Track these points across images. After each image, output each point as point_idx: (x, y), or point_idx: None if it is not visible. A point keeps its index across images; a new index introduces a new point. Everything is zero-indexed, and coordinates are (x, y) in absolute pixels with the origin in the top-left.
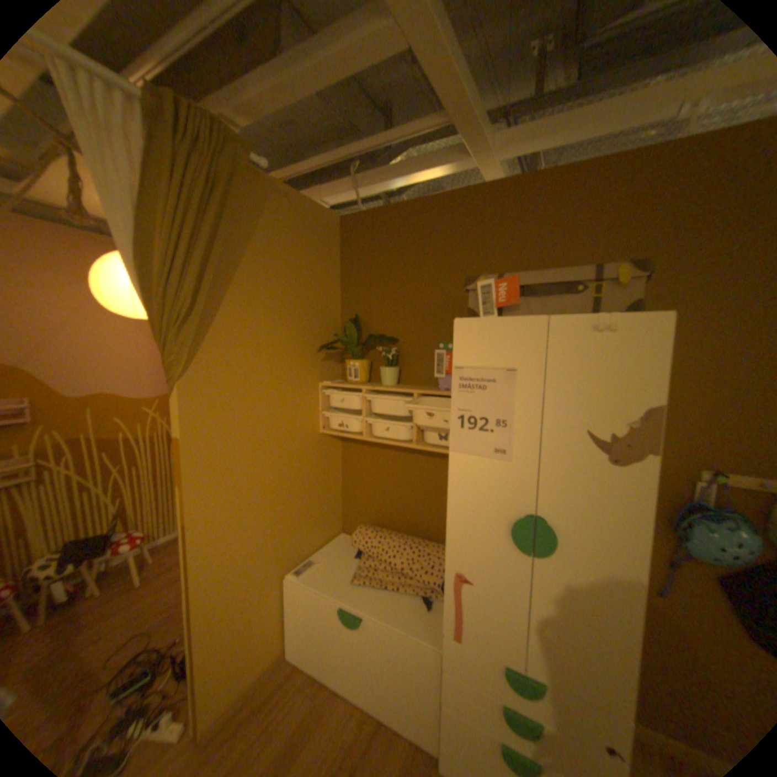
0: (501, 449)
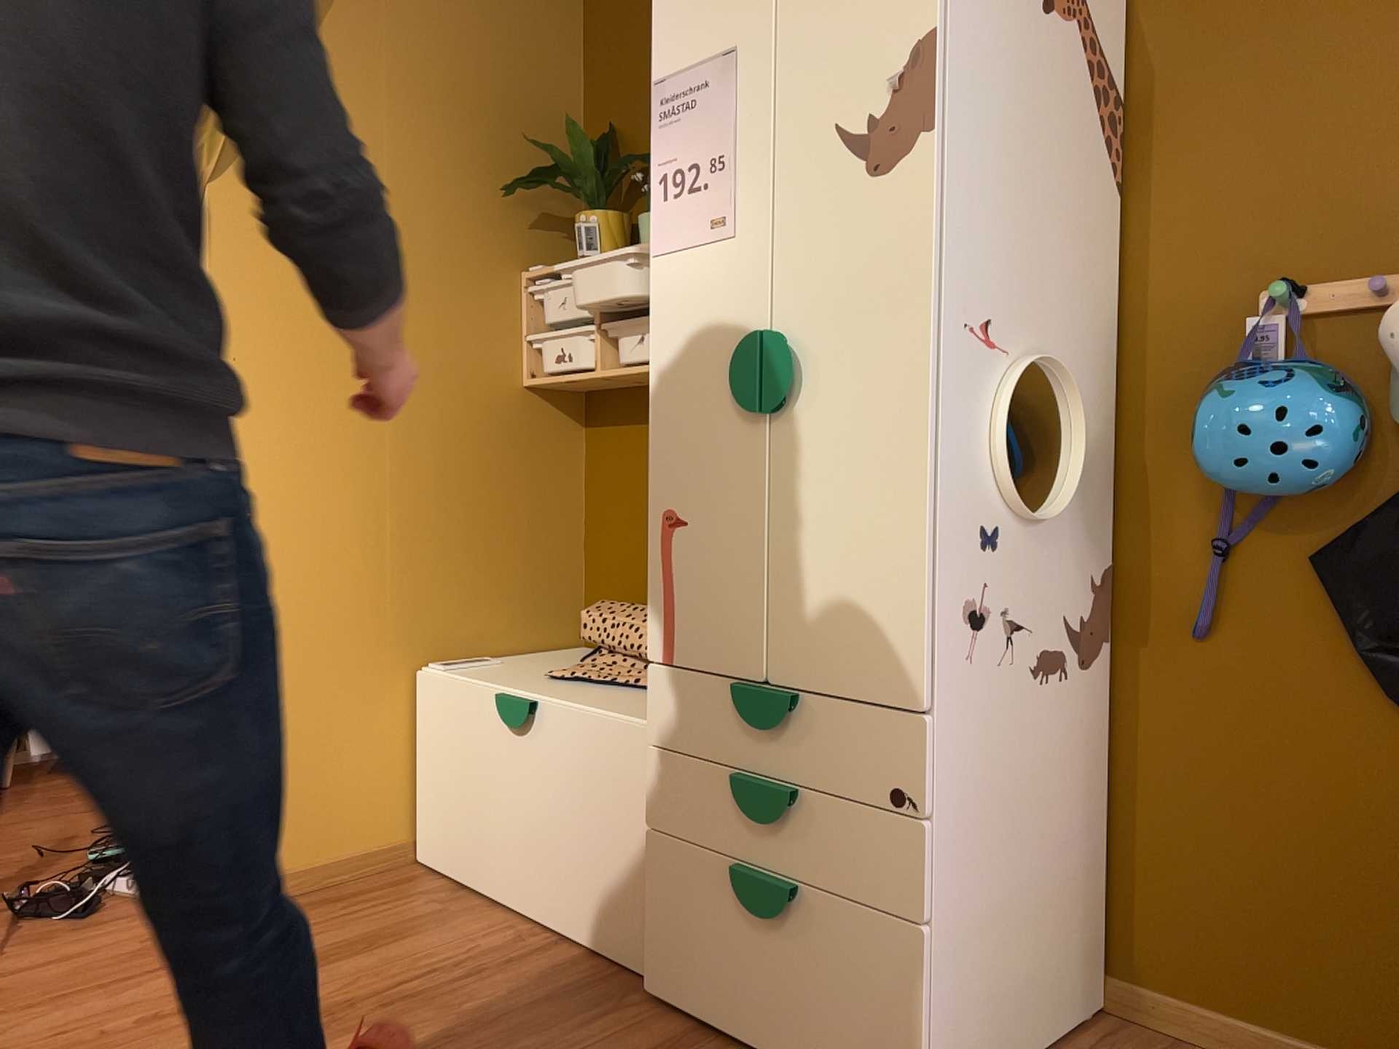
0: (720, 216)
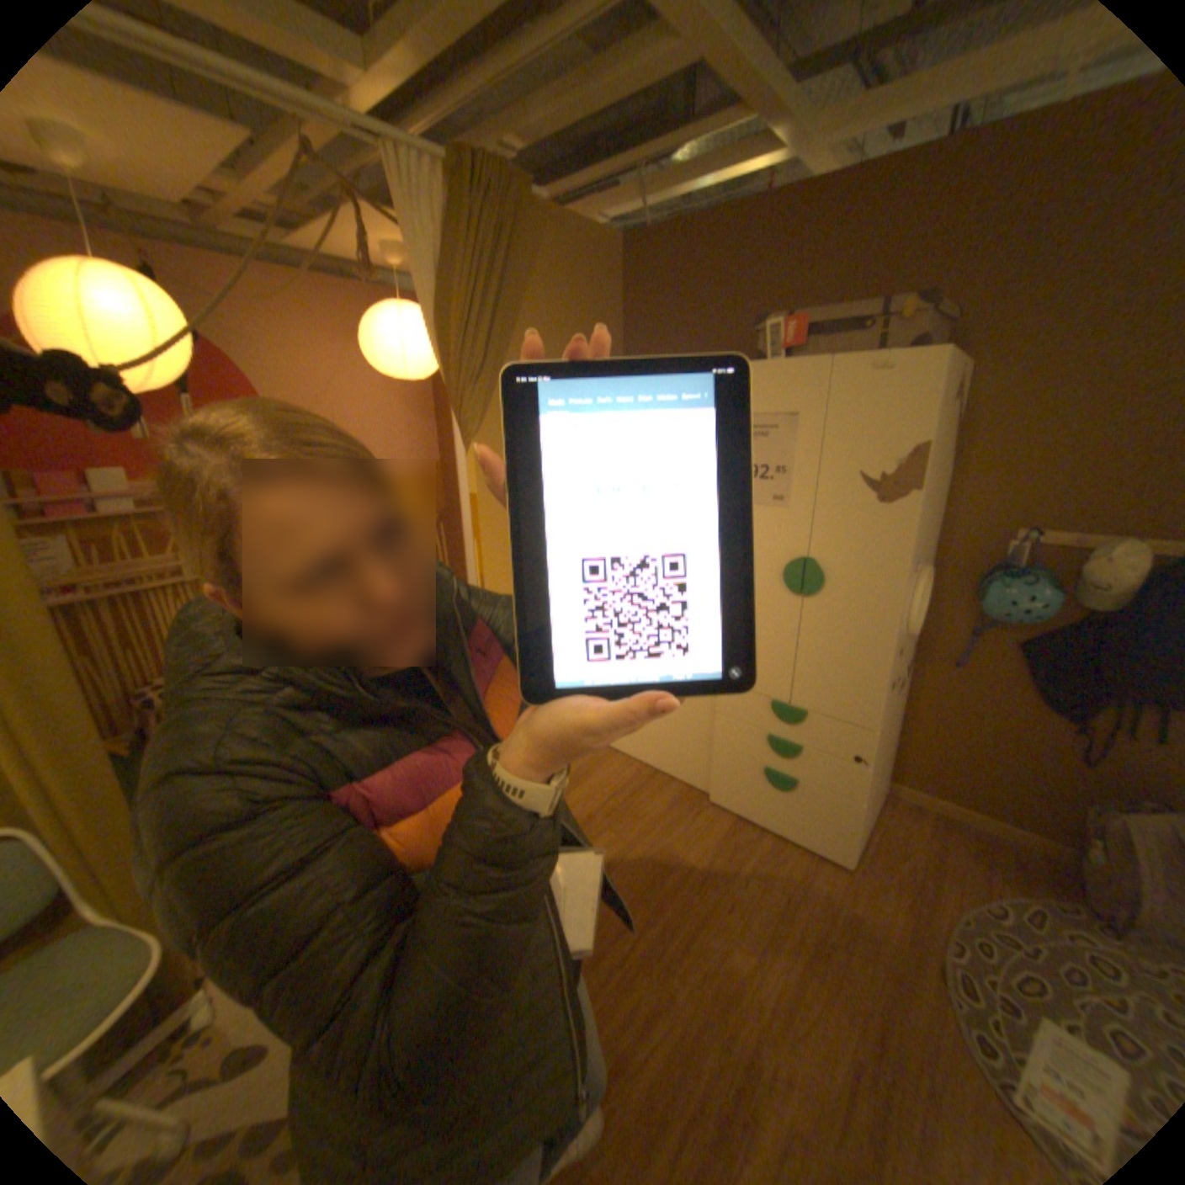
0: (779, 496)
